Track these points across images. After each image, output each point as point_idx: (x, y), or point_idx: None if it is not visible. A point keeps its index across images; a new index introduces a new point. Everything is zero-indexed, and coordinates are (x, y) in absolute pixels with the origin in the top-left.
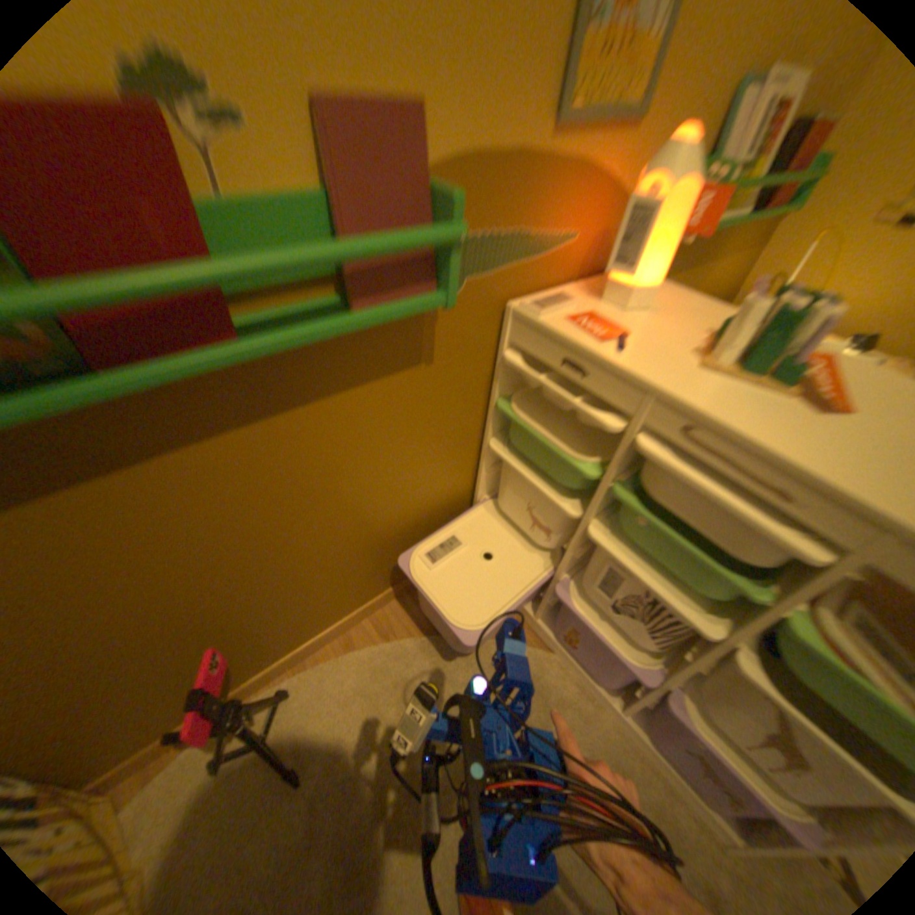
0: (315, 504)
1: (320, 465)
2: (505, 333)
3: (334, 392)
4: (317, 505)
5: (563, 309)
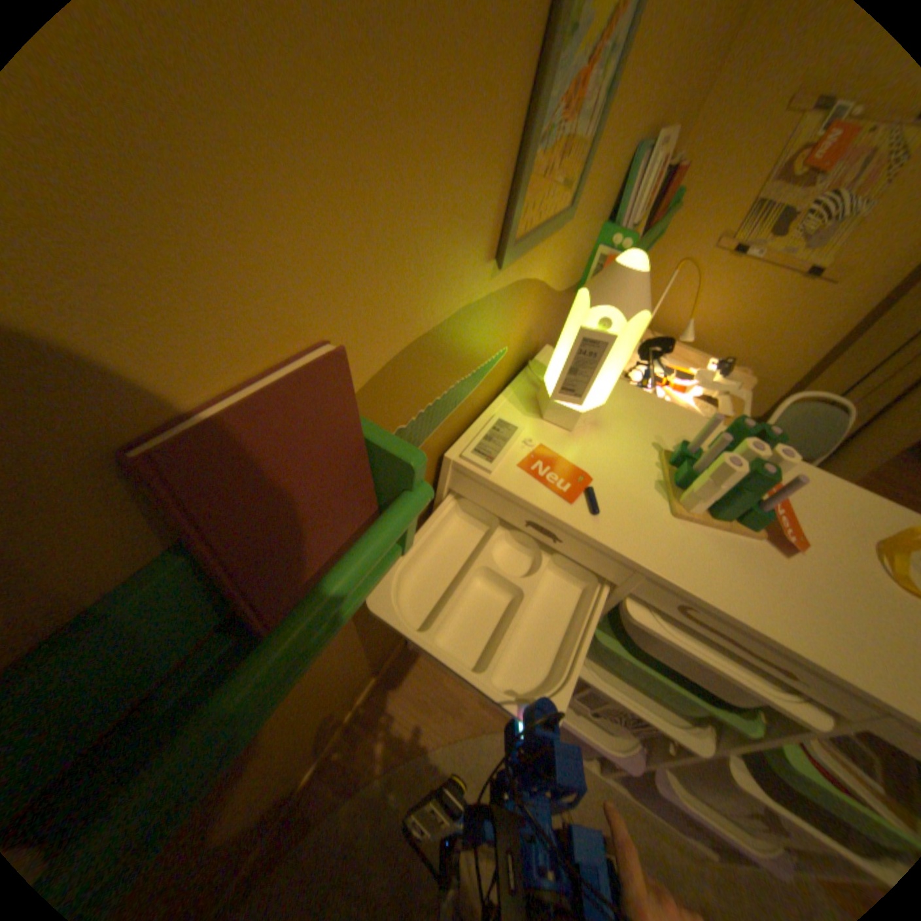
0: (238, 783)
1: None
2: (444, 482)
3: None
4: (240, 782)
5: (511, 454)
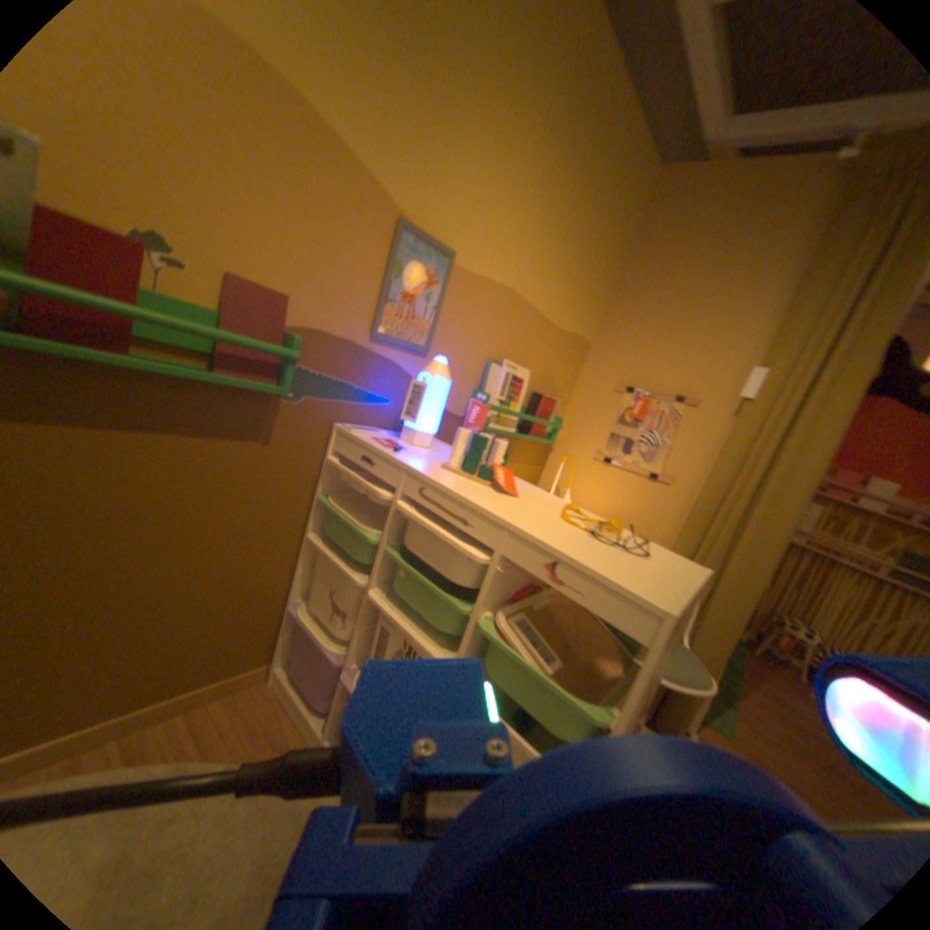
0: (123, 536)
1: (145, 496)
2: (332, 447)
3: (183, 436)
4: (124, 537)
5: (370, 435)
